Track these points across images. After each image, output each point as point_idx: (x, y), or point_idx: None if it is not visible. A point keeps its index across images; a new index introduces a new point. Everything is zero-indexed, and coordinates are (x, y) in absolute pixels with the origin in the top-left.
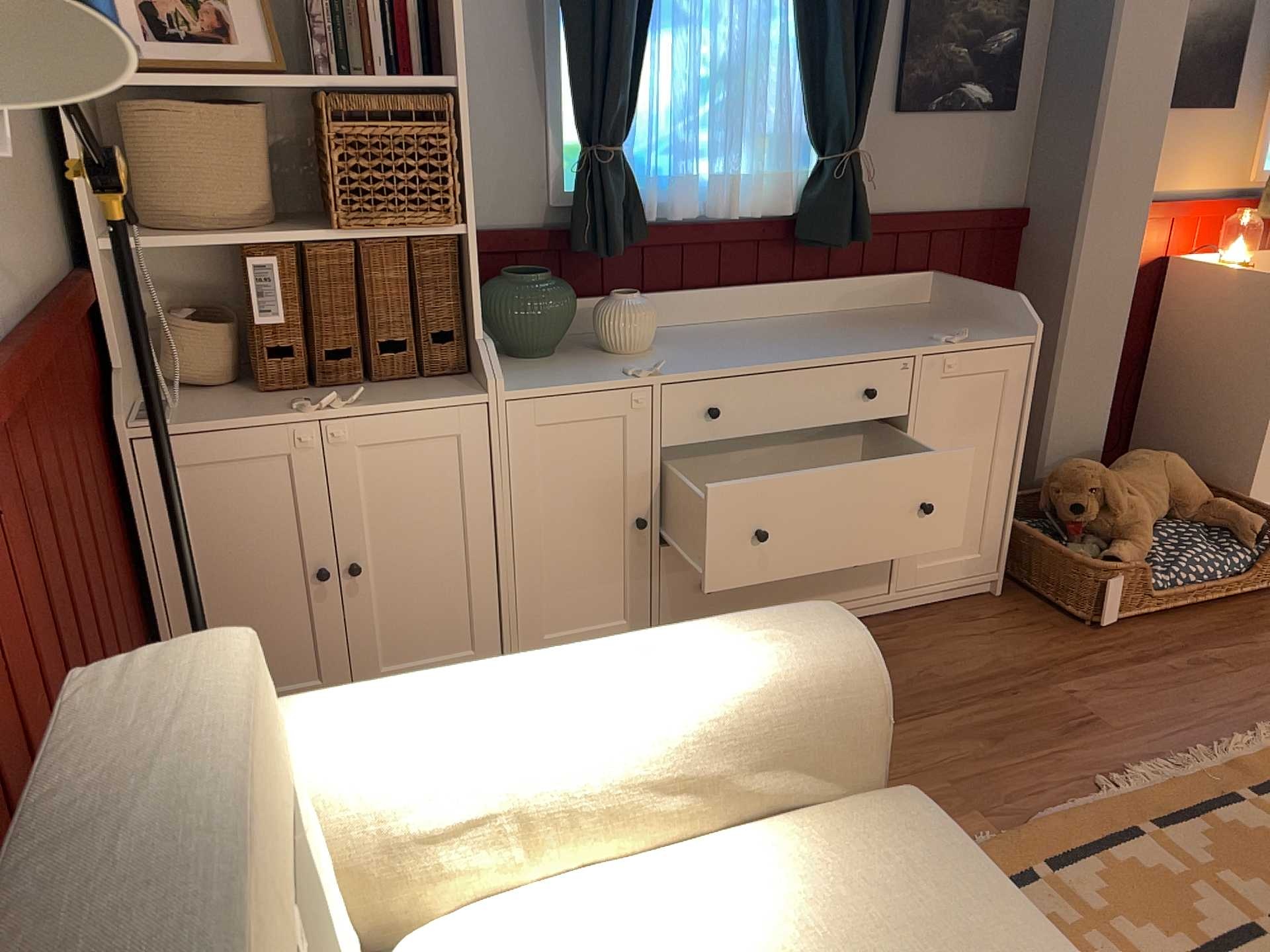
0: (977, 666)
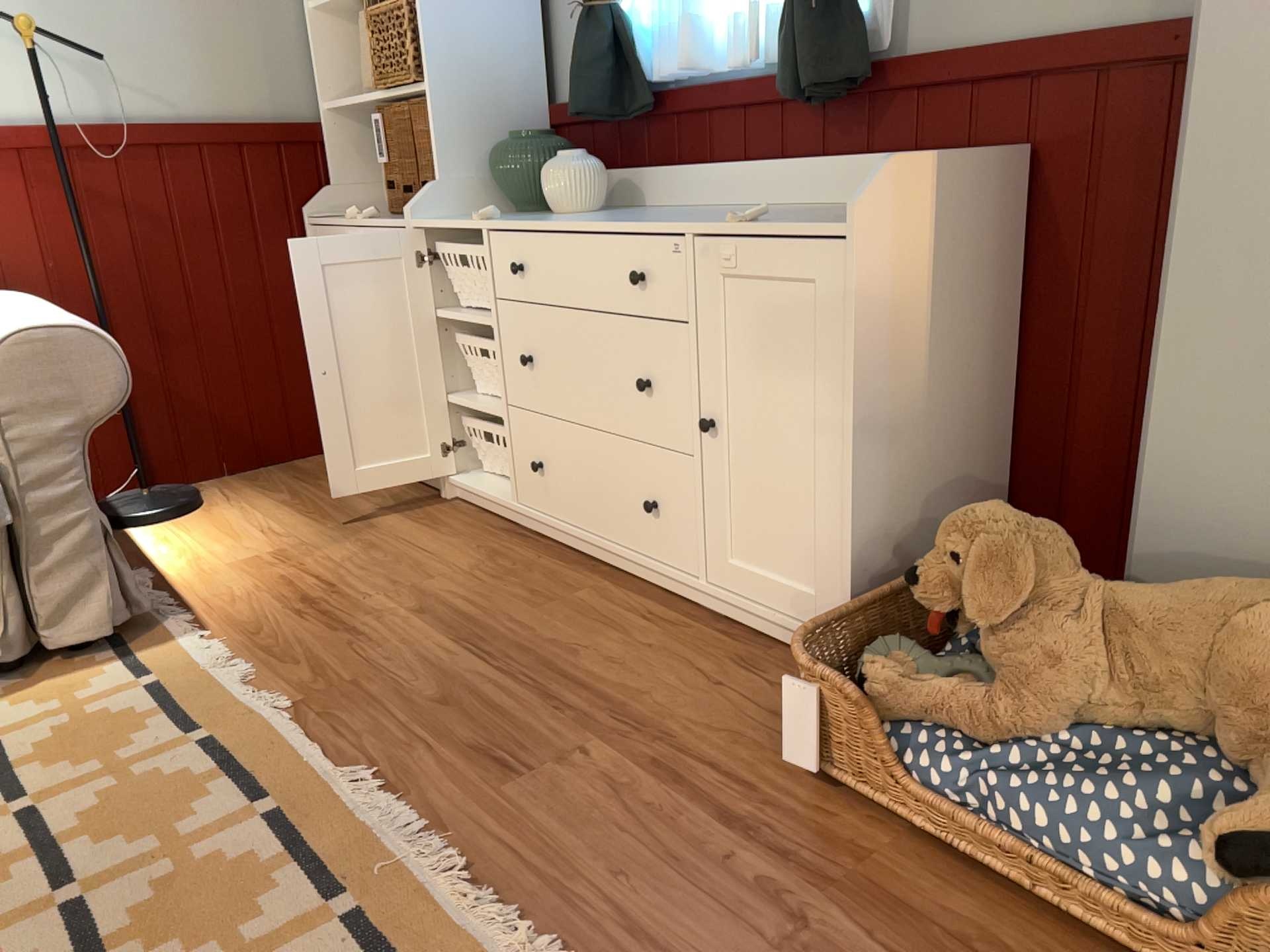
0: (616, 680)
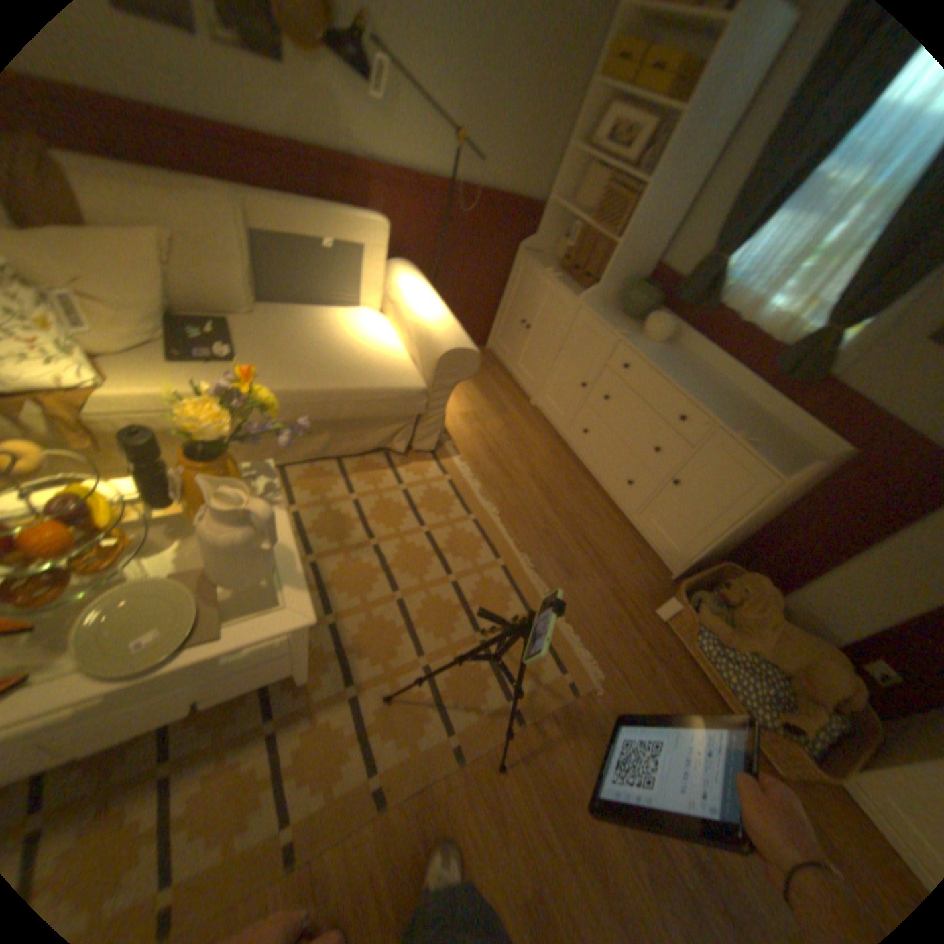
0: (599, 547)
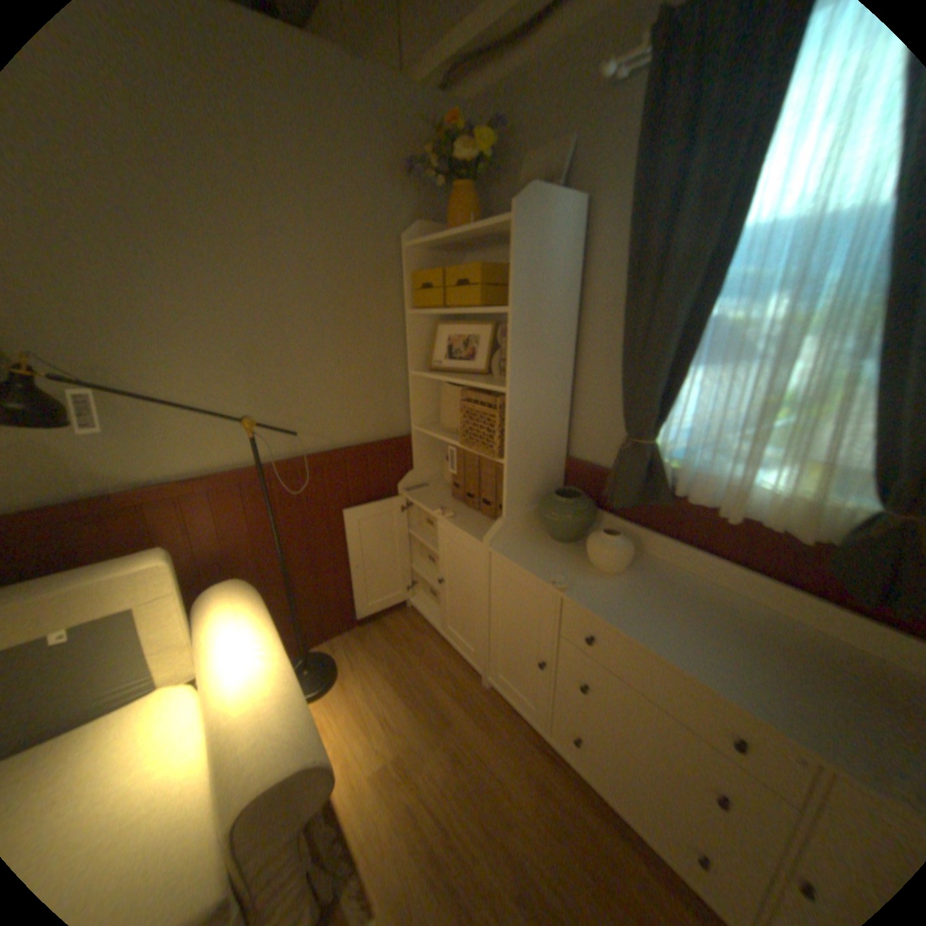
0: None
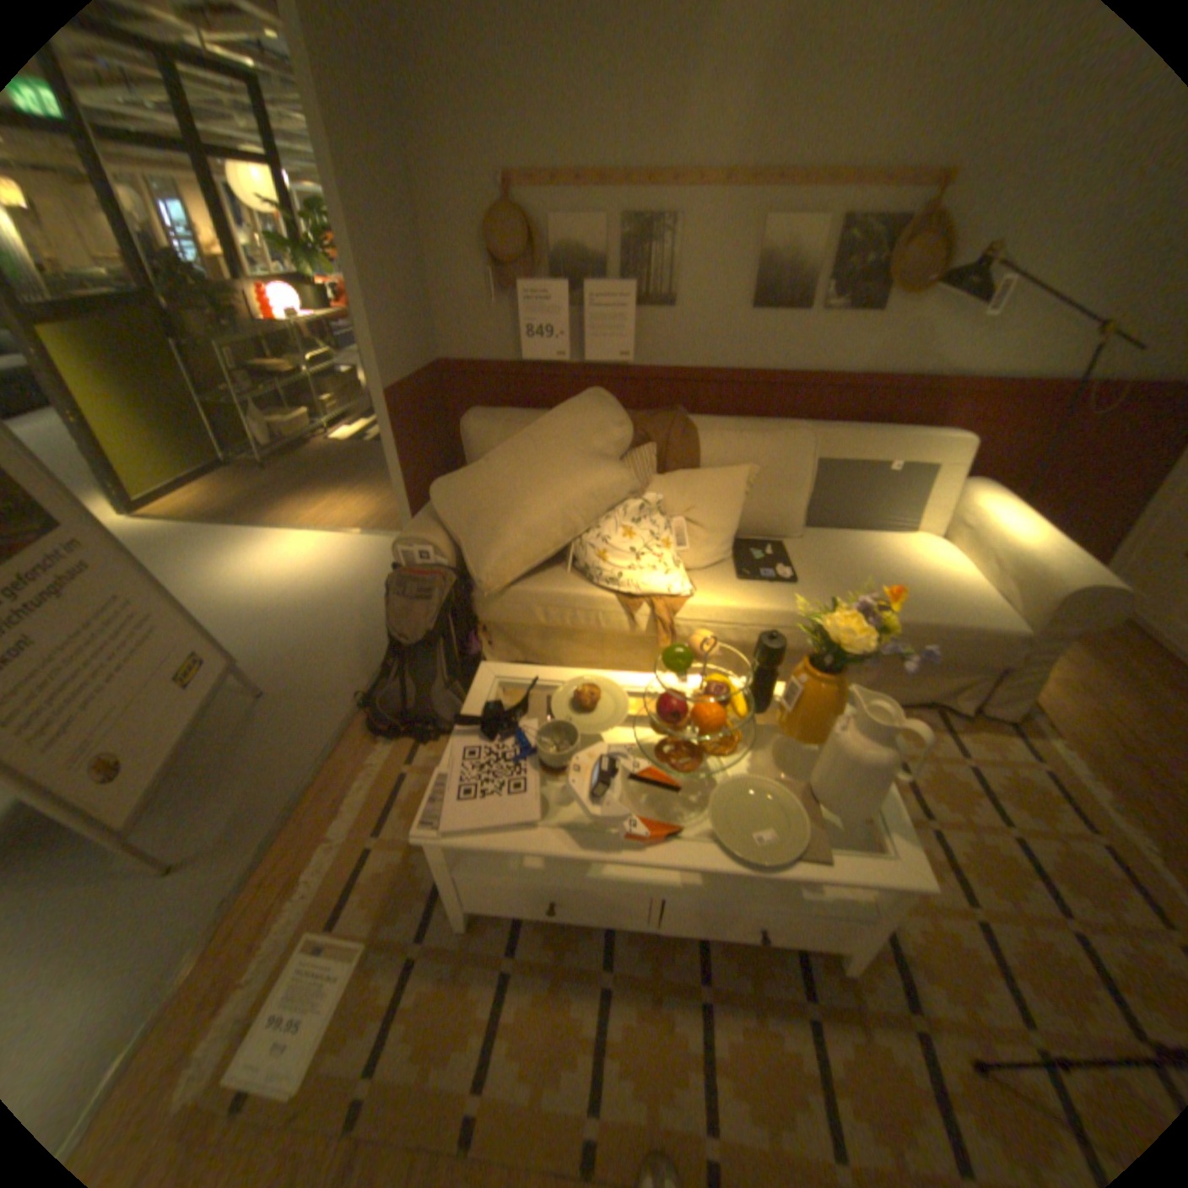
0: None
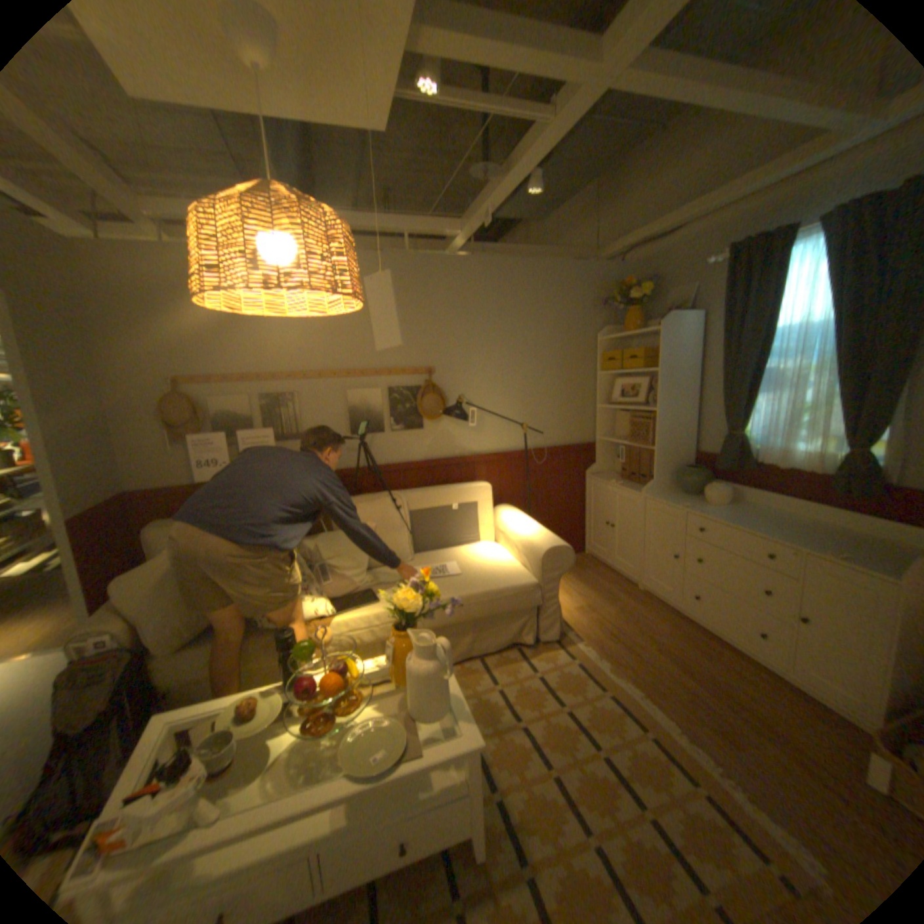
0: (761, 712)
